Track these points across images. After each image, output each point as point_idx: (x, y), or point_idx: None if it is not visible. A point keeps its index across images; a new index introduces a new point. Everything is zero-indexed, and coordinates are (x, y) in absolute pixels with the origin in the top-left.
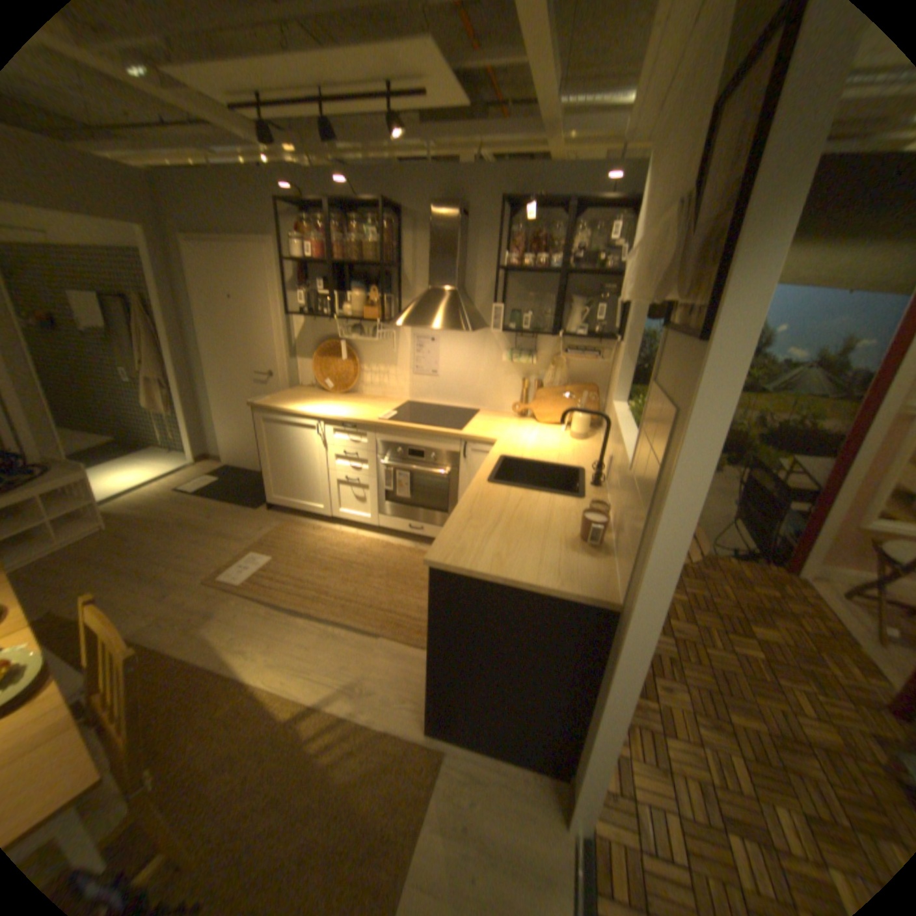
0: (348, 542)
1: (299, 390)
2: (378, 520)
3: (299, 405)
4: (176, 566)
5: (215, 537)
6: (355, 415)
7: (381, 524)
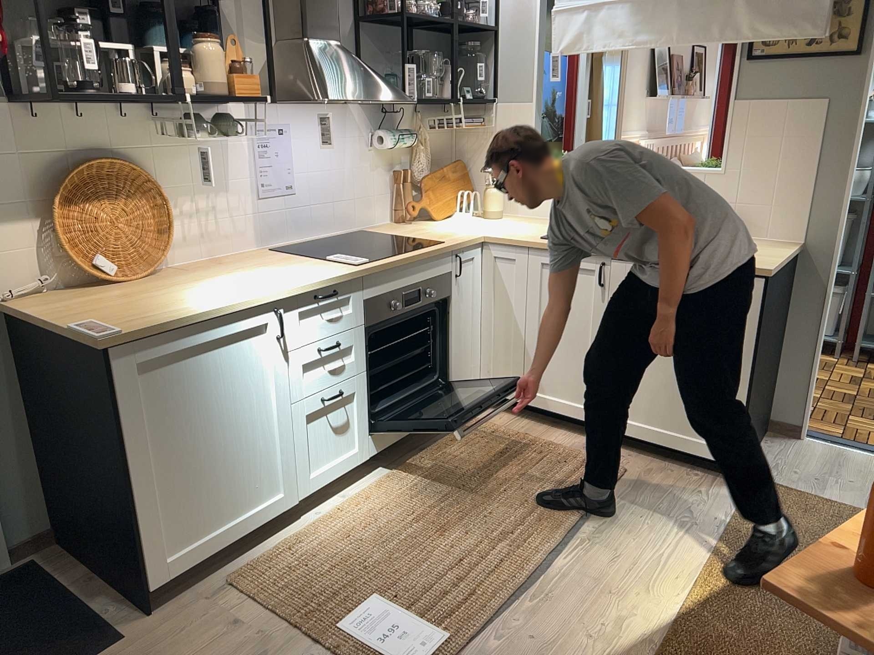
0: (377, 505)
1: (54, 303)
2: (370, 449)
3: (202, 302)
4: None
5: None
6: (319, 274)
7: (375, 453)
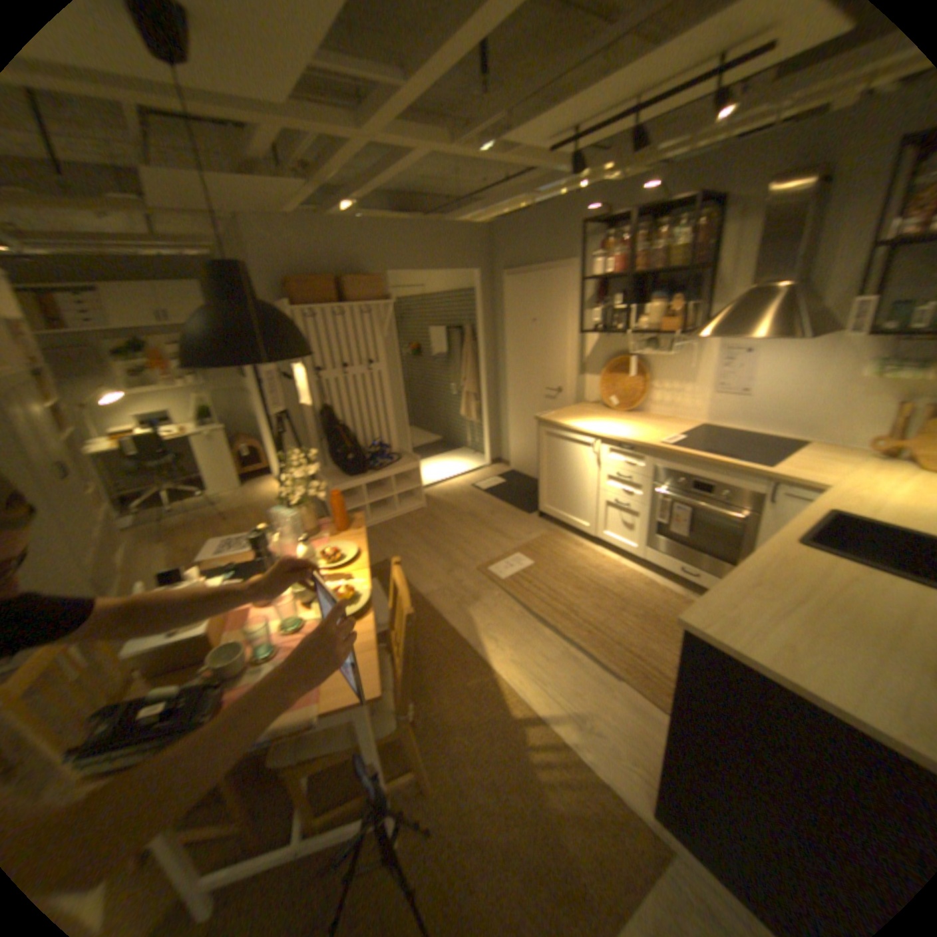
0: (609, 568)
1: (584, 407)
2: (646, 554)
3: (580, 422)
4: (464, 549)
5: (494, 533)
6: (636, 436)
7: (649, 560)
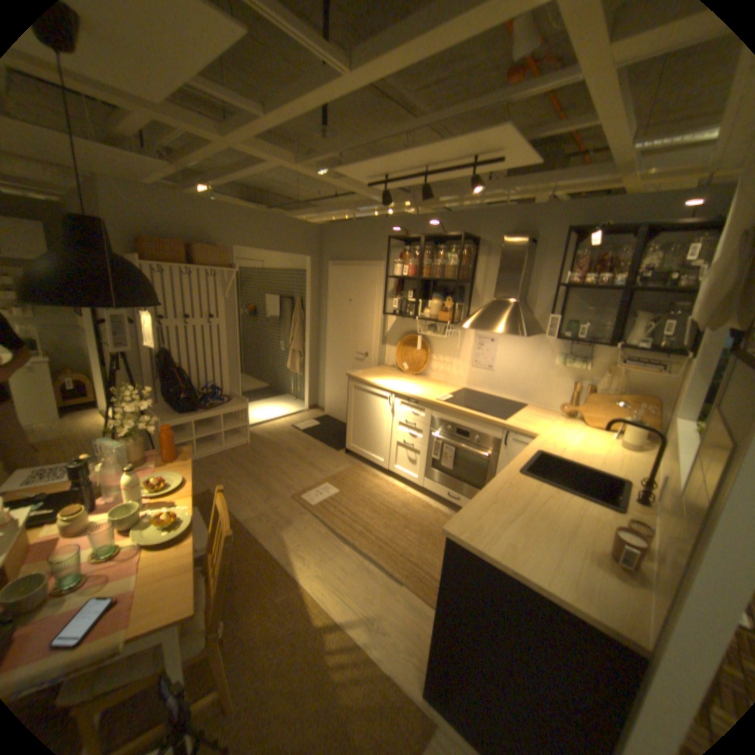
0: (396, 495)
1: (383, 369)
2: (423, 483)
3: (380, 380)
4: (280, 480)
5: (307, 466)
6: (419, 394)
7: (425, 487)
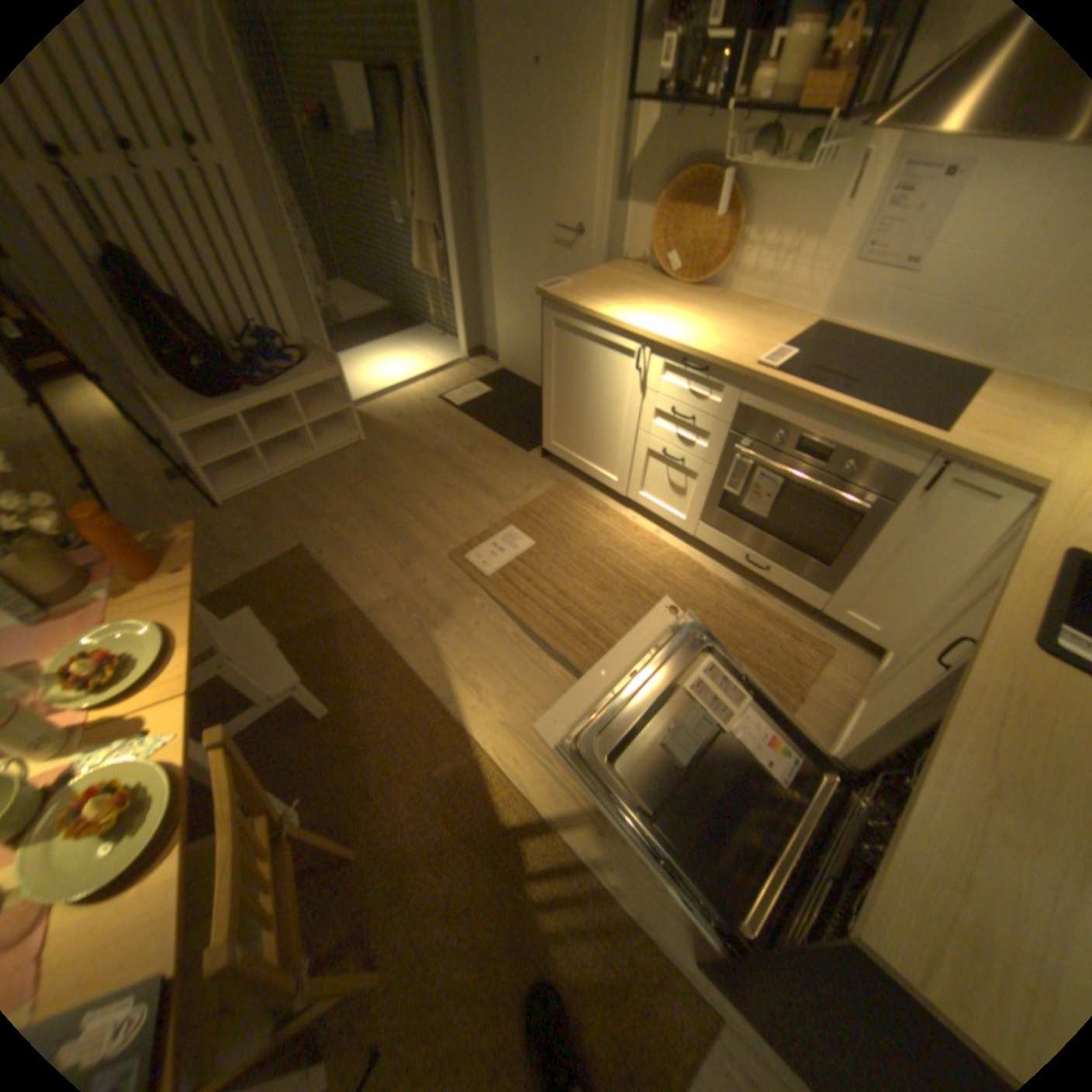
0: (641, 549)
1: (622, 270)
2: (697, 529)
3: (617, 307)
4: (427, 520)
5: (475, 488)
6: (713, 346)
7: (700, 537)
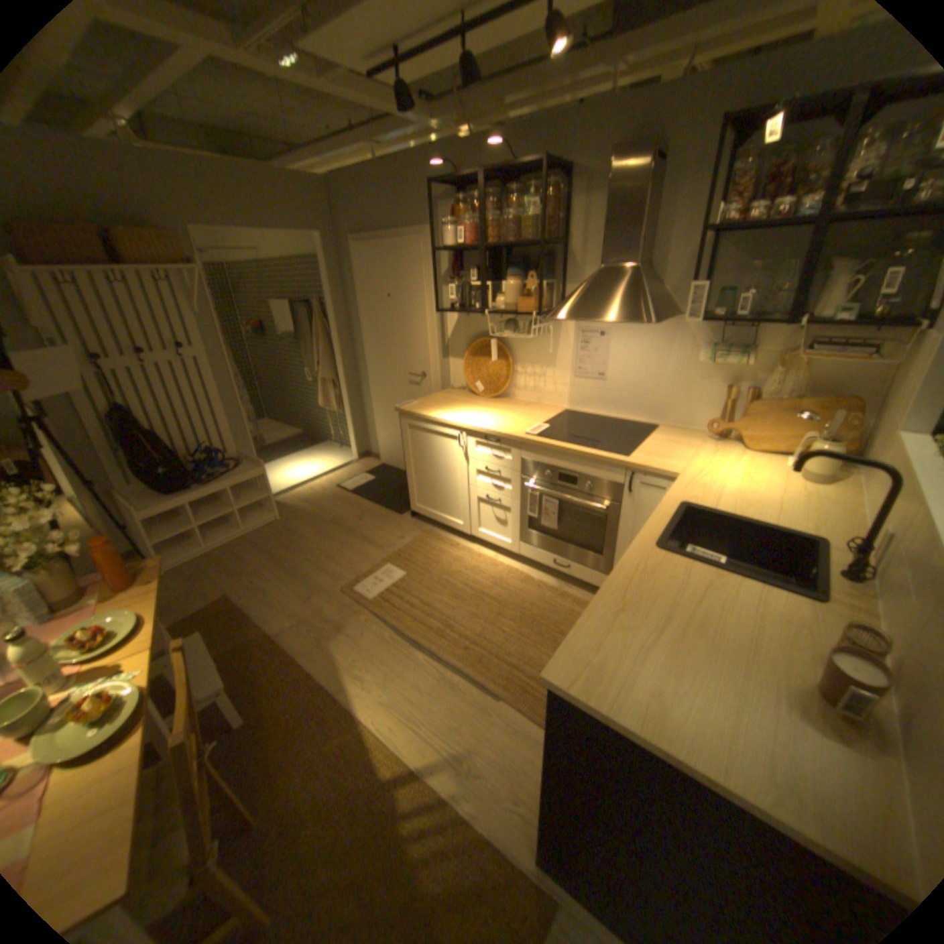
0: (484, 569)
1: (449, 394)
2: (519, 549)
3: (443, 413)
4: (324, 568)
5: (361, 542)
6: (500, 428)
7: (522, 554)
